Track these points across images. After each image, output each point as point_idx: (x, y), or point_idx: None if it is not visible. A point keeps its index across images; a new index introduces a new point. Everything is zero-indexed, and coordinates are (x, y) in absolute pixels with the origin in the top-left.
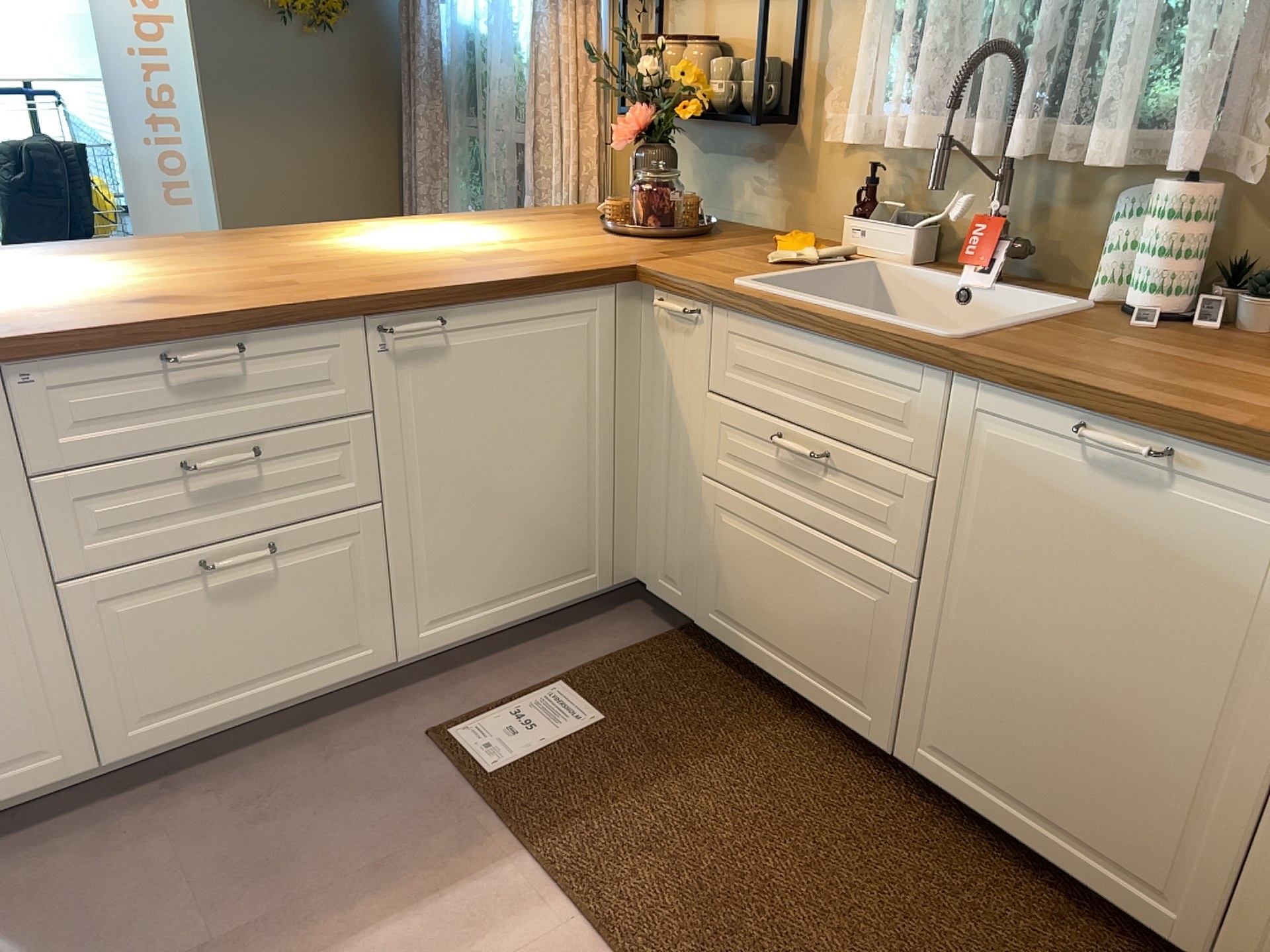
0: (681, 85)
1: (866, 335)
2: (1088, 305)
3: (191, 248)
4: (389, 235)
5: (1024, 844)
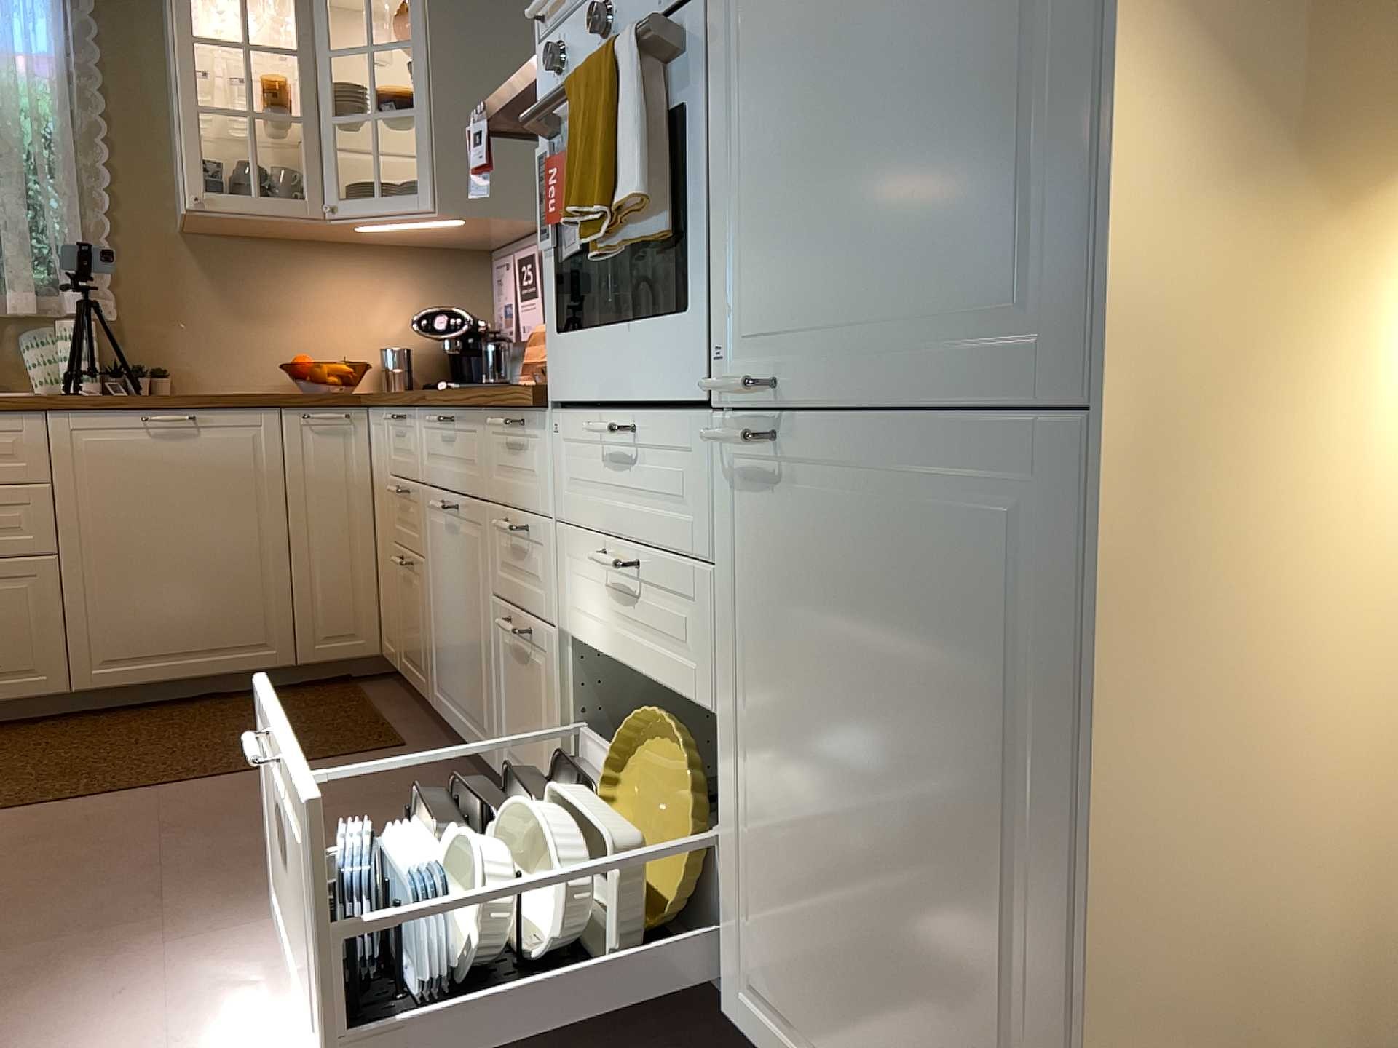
0: None
1: None
2: (45, 396)
3: None
4: None
5: (185, 678)
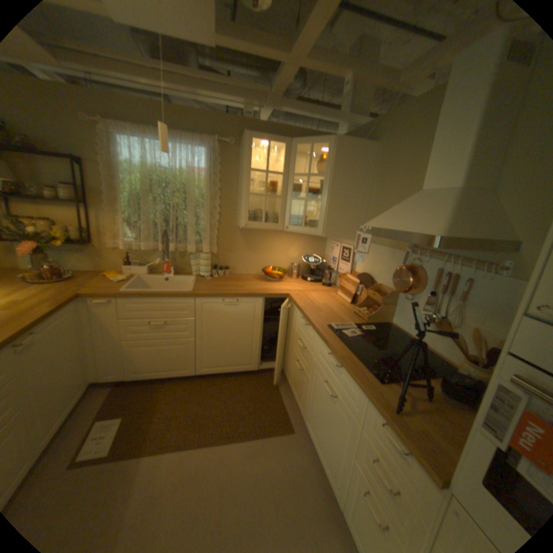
0: (51, 236)
1: (173, 295)
2: (195, 277)
3: None
4: None
5: (226, 373)
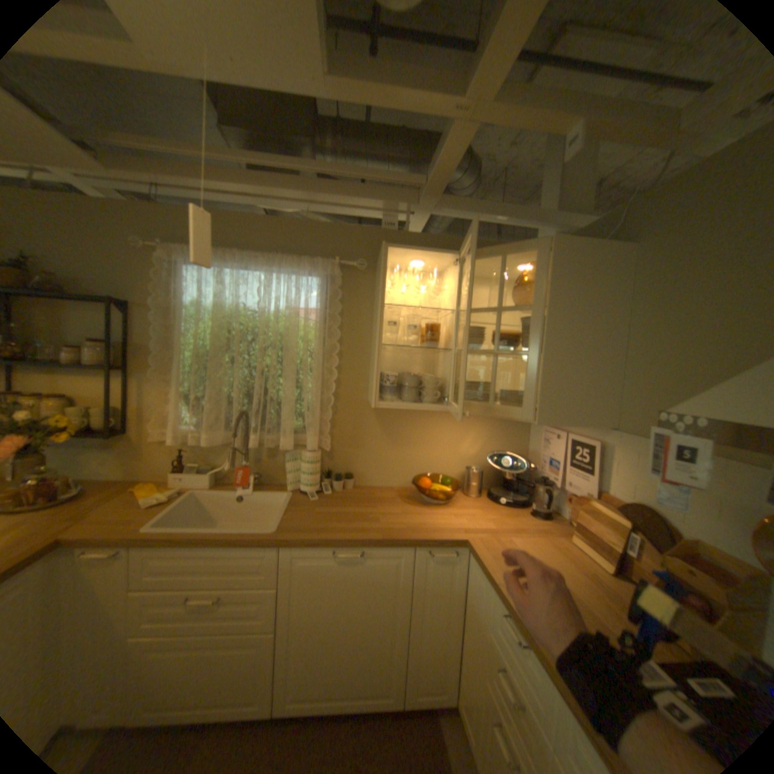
0: (55, 424)
1: (236, 543)
2: (290, 493)
3: None
4: None
5: (337, 714)
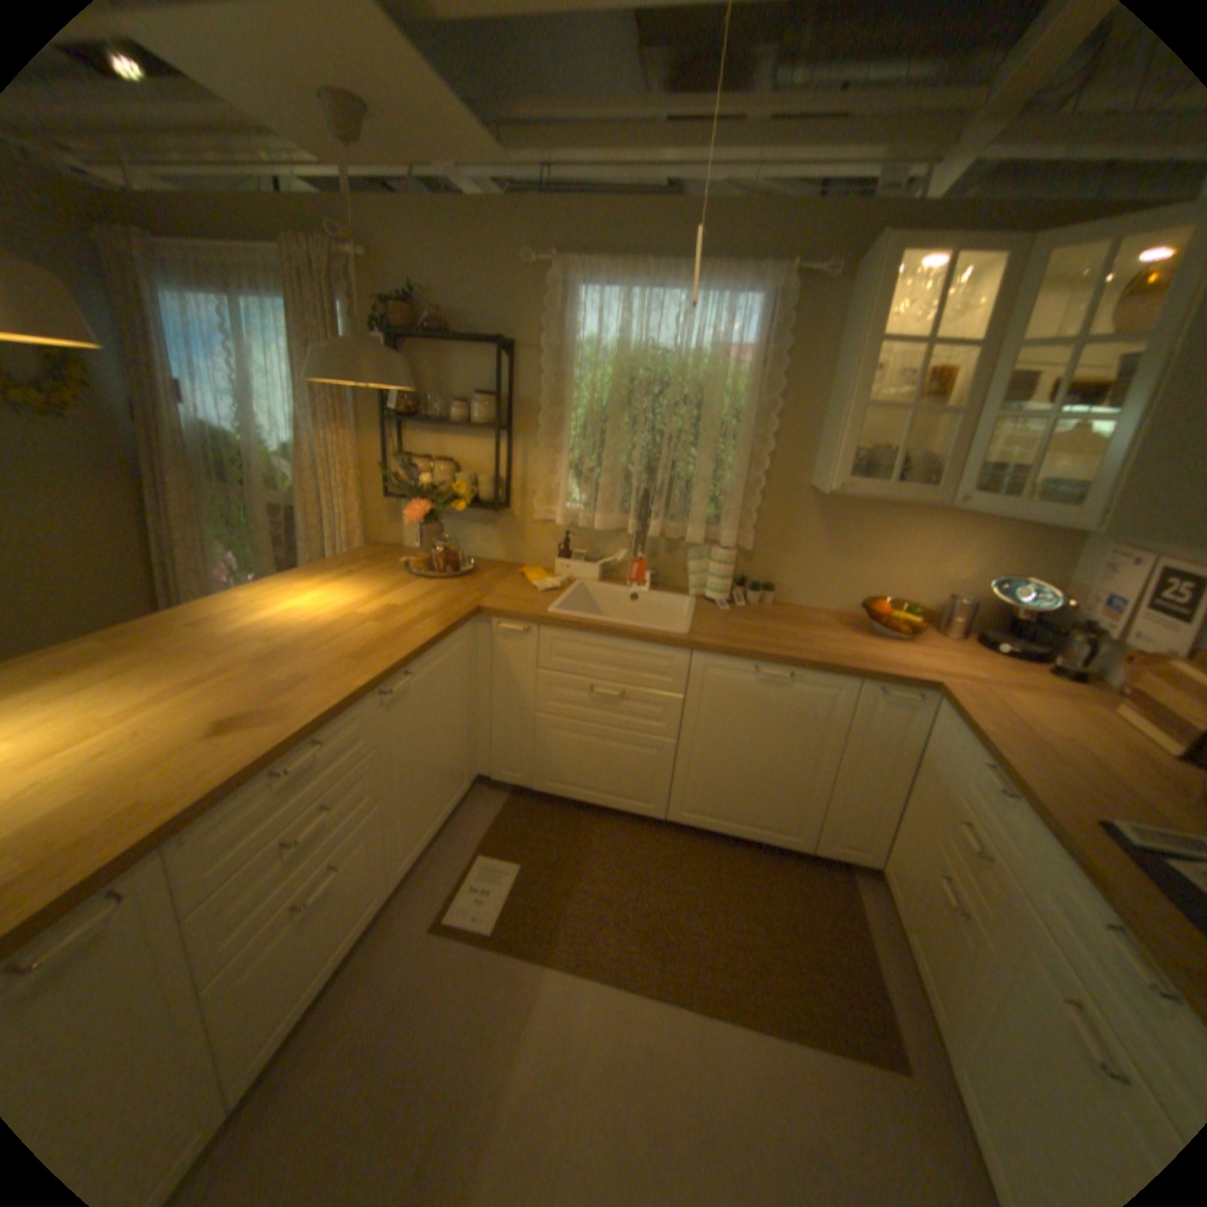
0: (451, 491)
1: (646, 638)
2: (693, 599)
3: (129, 655)
4: (277, 605)
5: (735, 837)
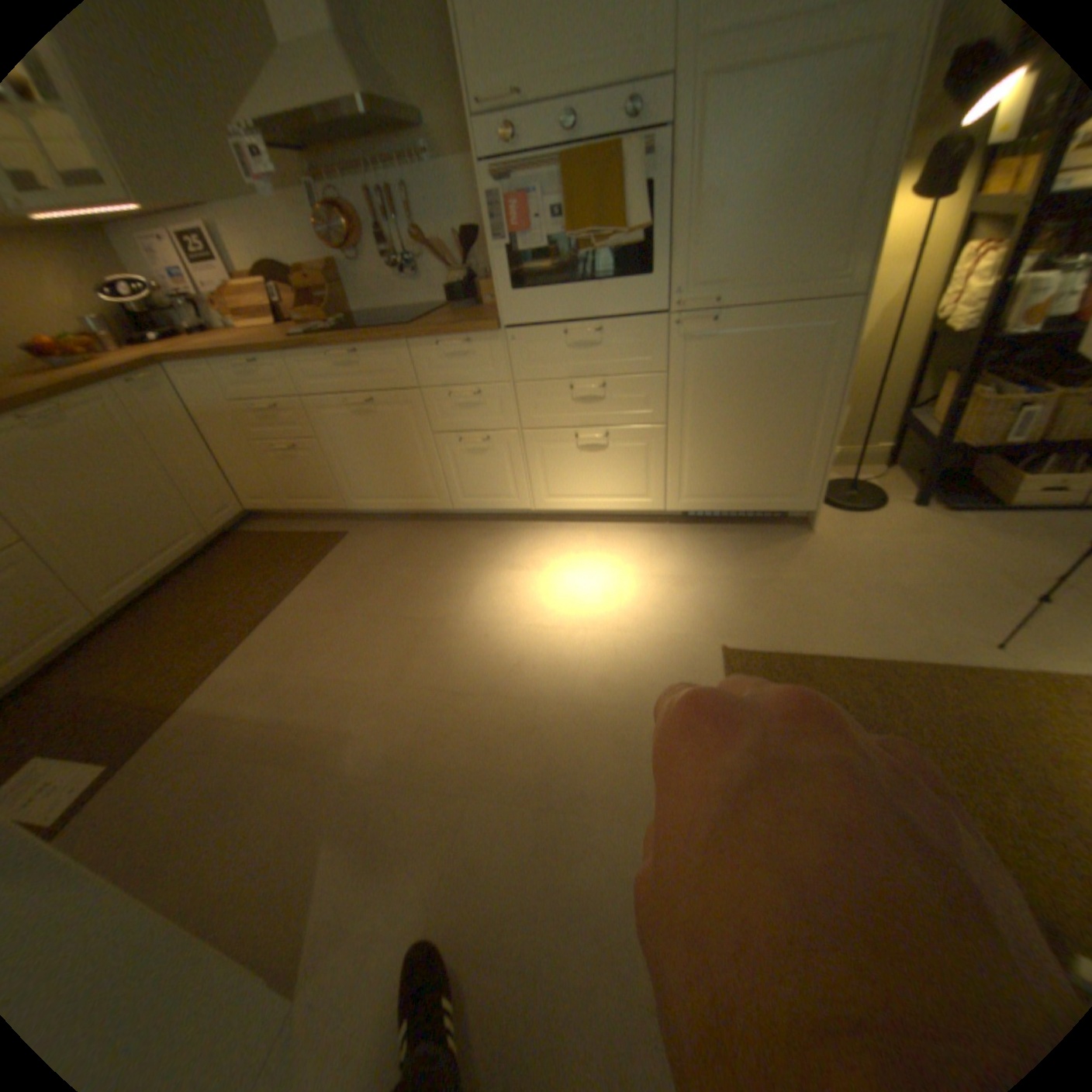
0: None
1: None
2: None
3: None
4: None
5: (157, 574)
